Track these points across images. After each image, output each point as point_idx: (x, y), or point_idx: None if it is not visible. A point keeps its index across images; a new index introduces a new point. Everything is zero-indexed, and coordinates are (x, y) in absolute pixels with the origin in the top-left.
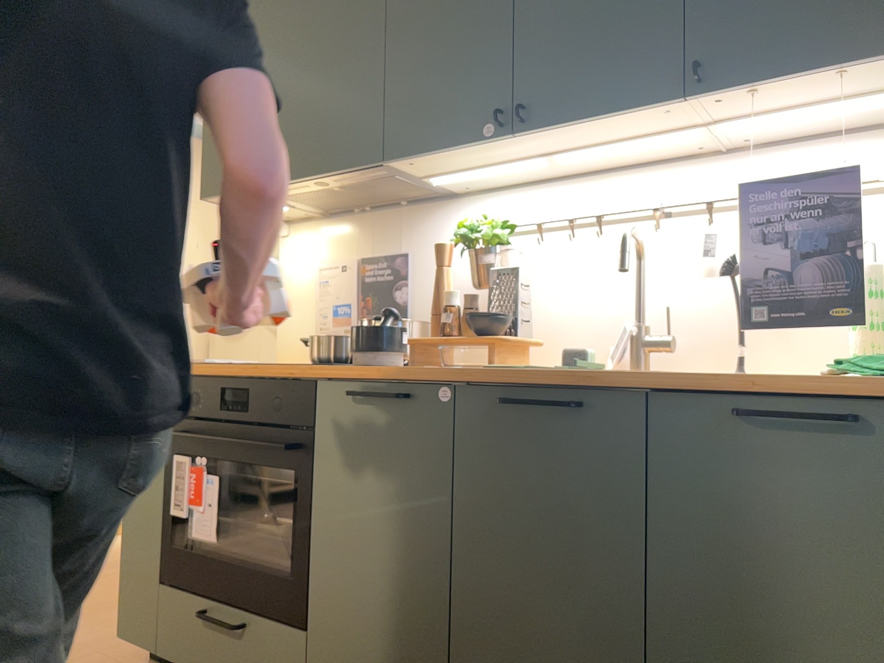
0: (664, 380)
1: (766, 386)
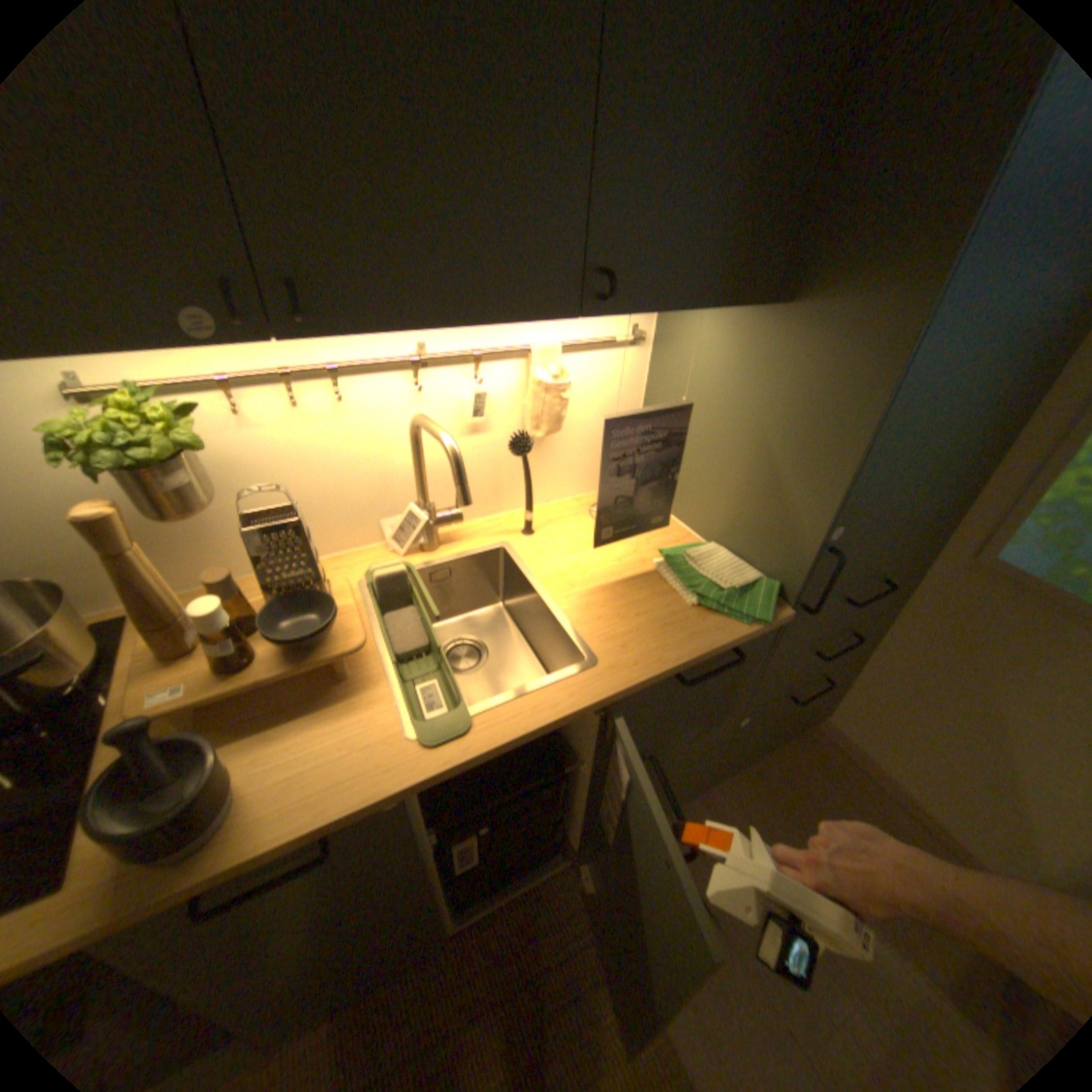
0: (640, 690)
1: (701, 660)
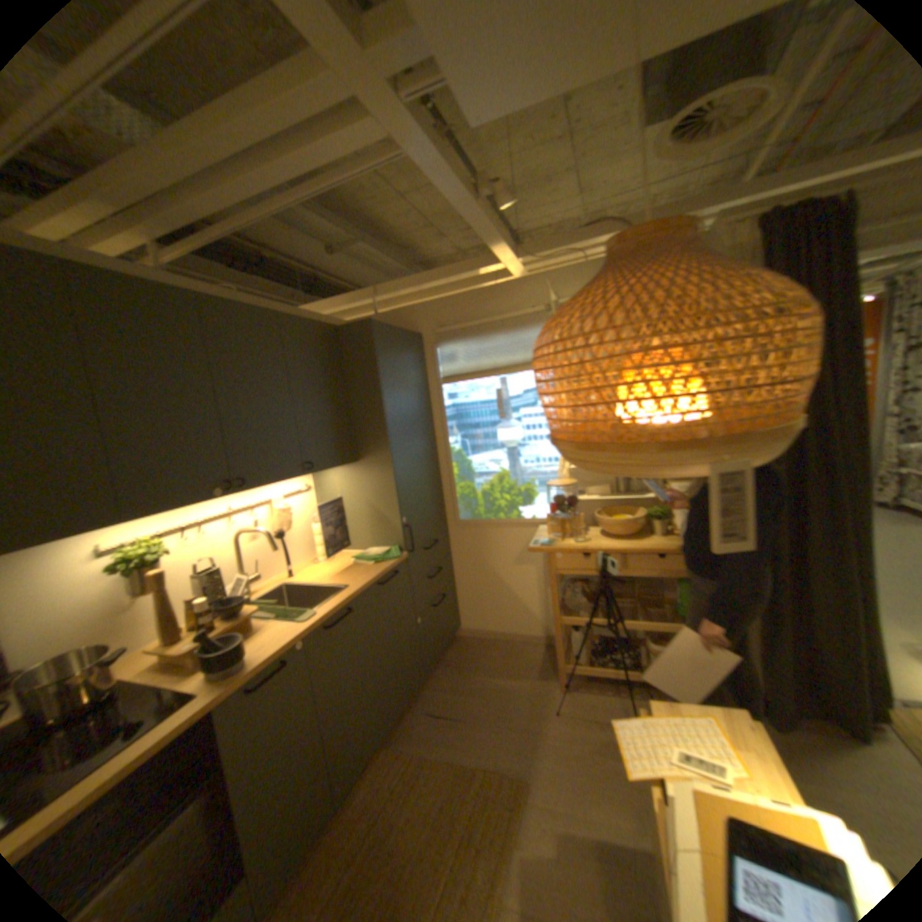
0: (367, 586)
1: (383, 574)
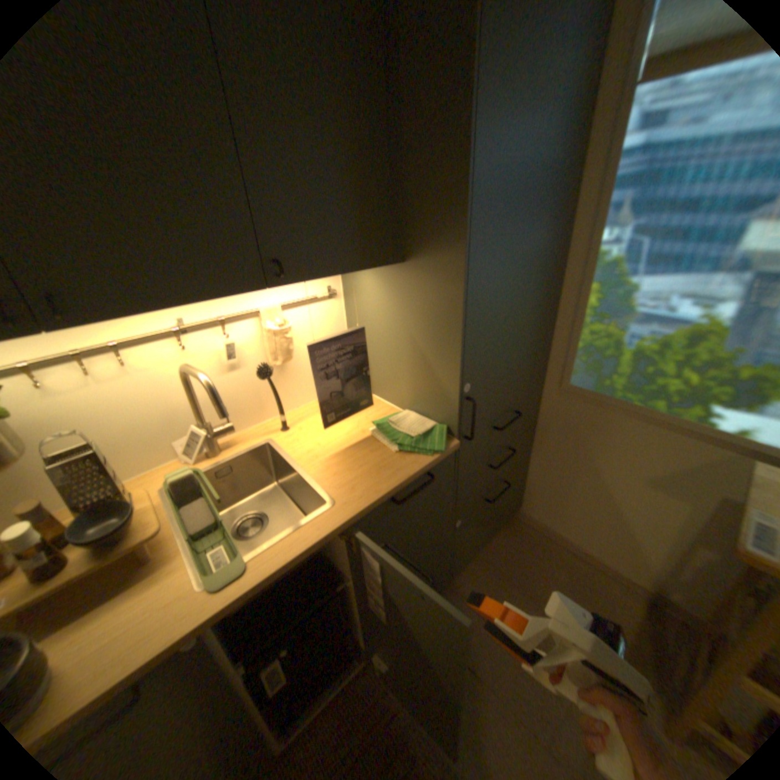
0: (364, 513)
1: (403, 485)
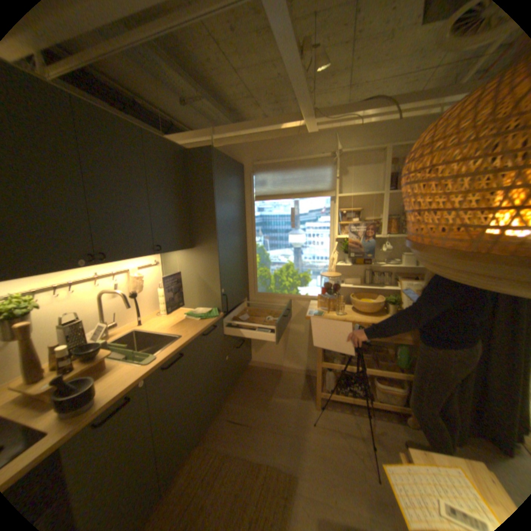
0: (195, 337)
1: (206, 328)
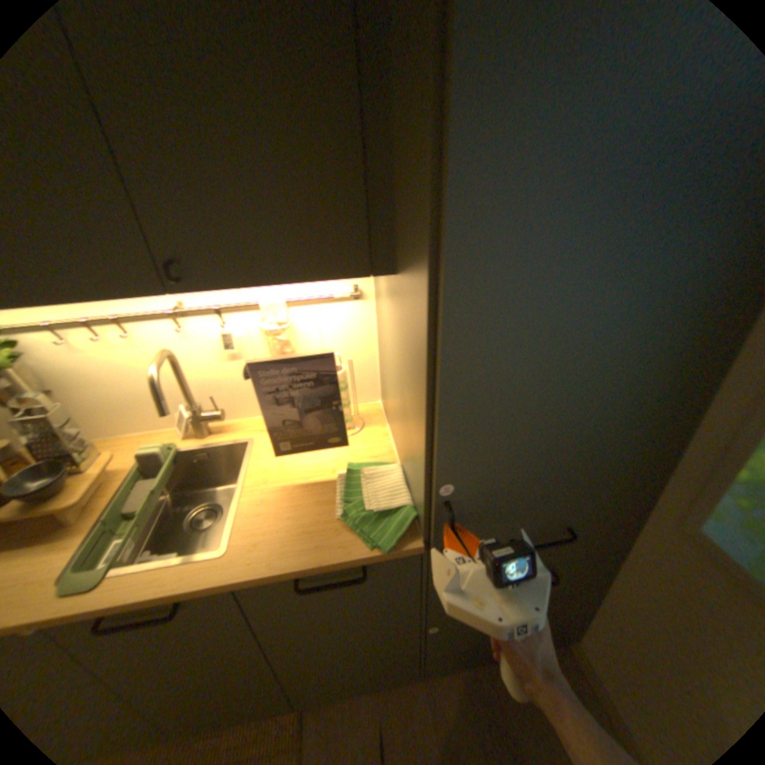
0: (237, 589)
1: (309, 574)
